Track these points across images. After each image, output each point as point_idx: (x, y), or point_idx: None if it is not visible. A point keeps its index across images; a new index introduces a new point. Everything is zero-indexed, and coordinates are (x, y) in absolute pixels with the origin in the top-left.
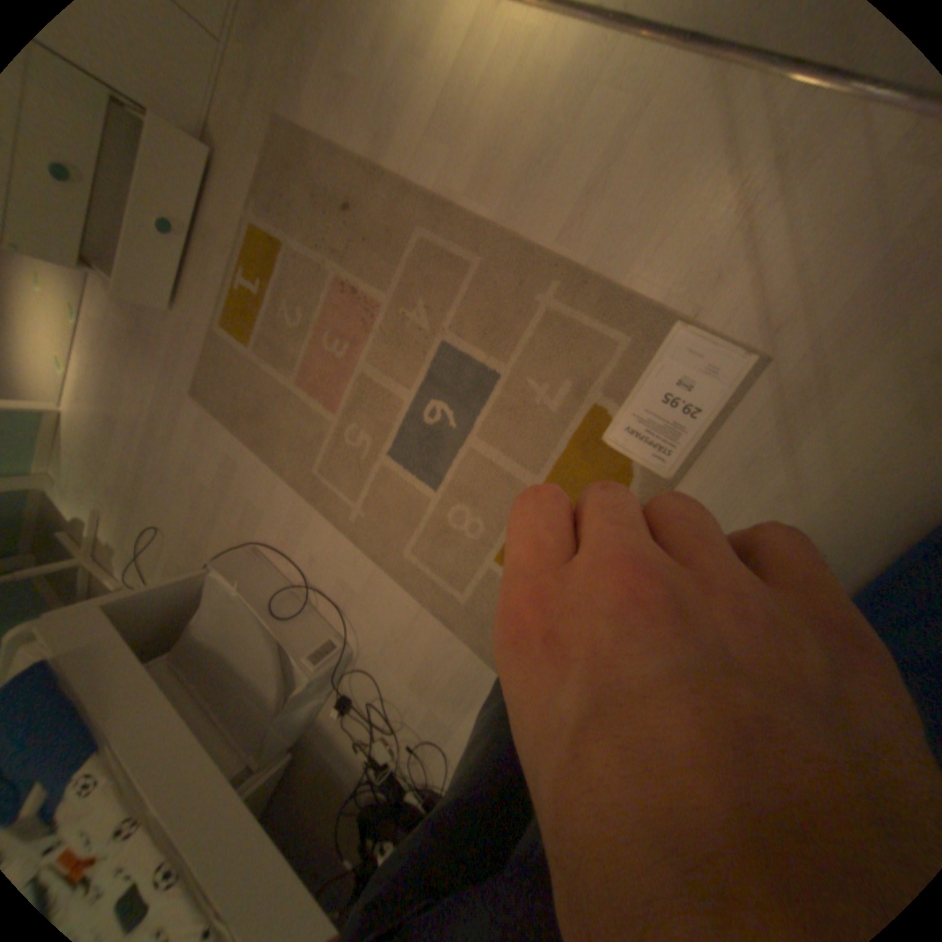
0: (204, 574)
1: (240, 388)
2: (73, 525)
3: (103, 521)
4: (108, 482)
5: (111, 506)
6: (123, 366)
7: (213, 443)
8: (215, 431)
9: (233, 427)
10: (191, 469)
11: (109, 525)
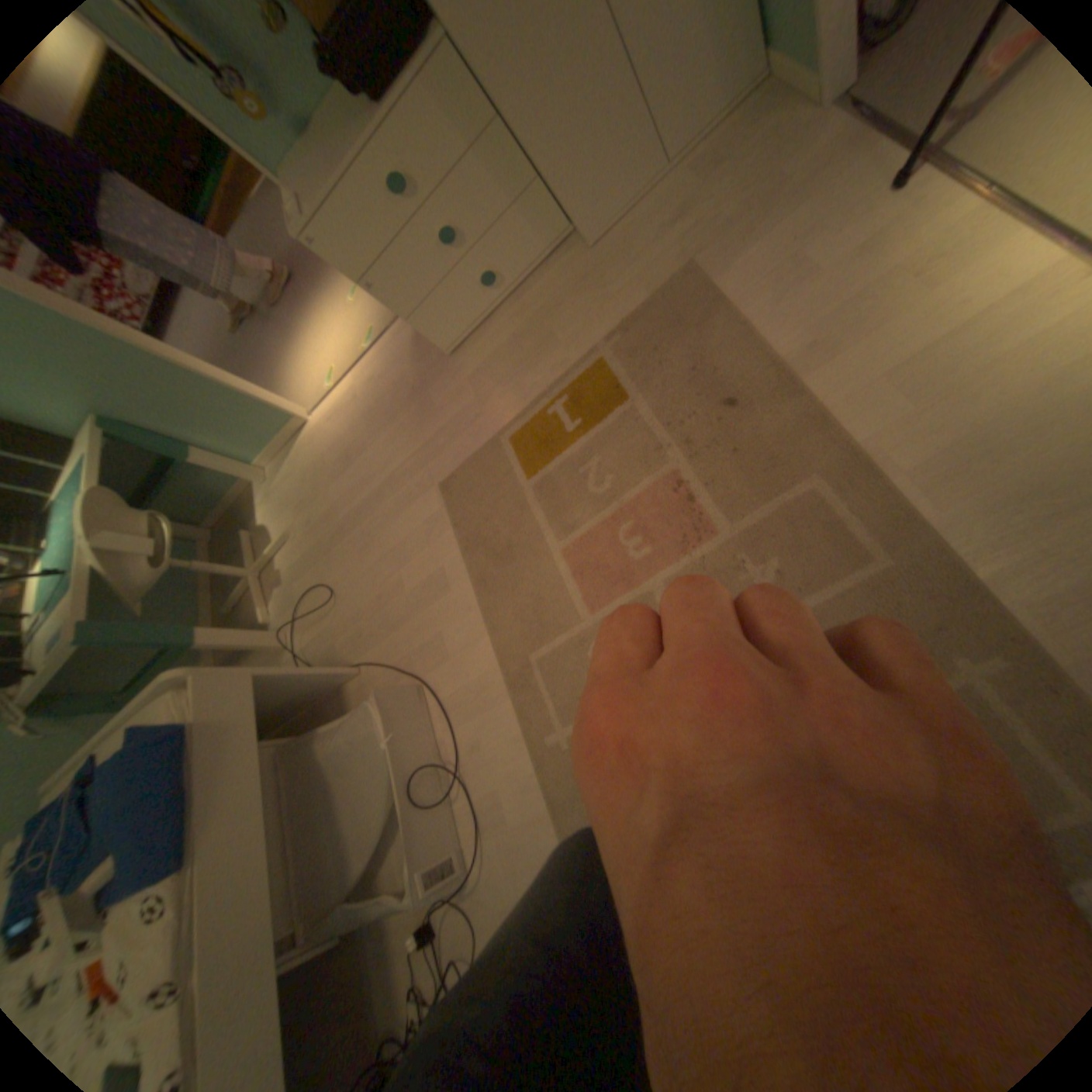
0: (361, 699)
1: (497, 516)
2: (258, 533)
3: (287, 548)
4: (312, 516)
5: (302, 540)
6: (388, 418)
7: (436, 550)
8: (445, 540)
9: (466, 550)
10: (398, 560)
11: (290, 556)
